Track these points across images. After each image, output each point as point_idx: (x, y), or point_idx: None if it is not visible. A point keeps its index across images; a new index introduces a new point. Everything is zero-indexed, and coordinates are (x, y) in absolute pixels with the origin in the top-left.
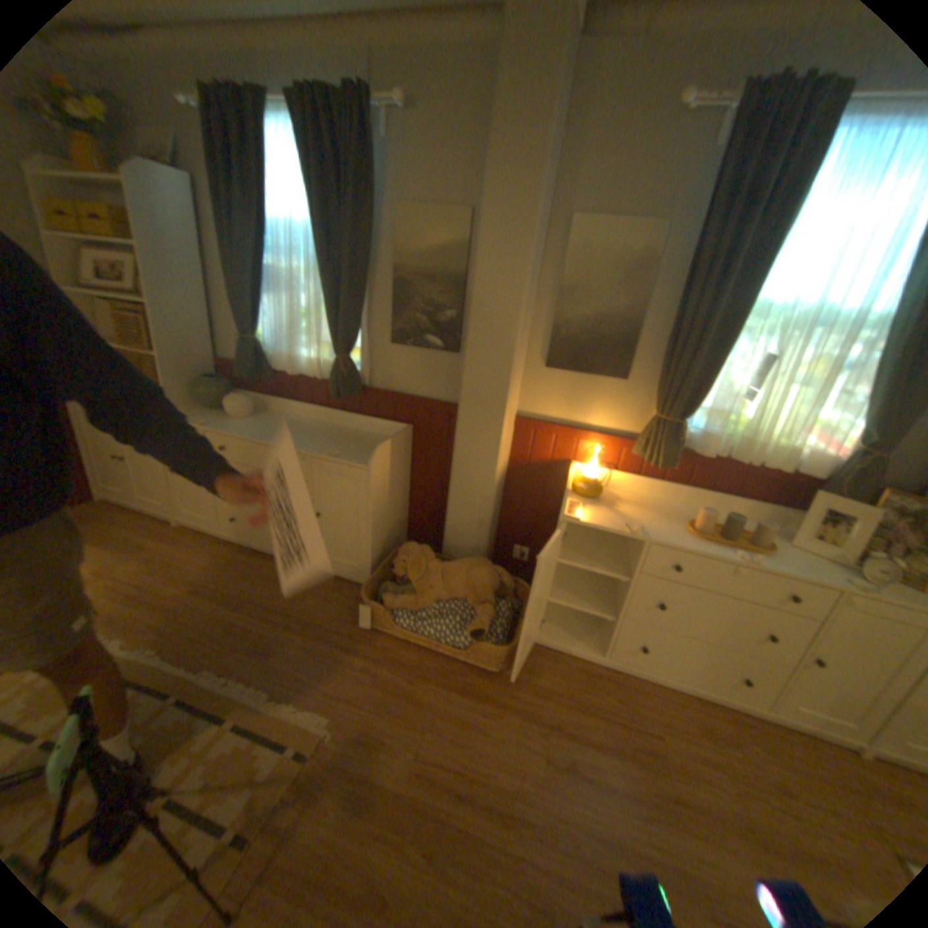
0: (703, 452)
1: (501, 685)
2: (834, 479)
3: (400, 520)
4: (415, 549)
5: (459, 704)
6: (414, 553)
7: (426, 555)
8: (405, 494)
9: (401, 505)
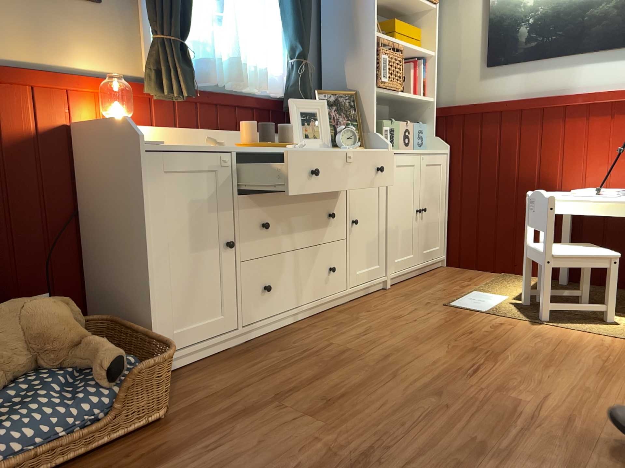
0: (207, 79)
1: (182, 421)
2: (287, 94)
3: None
4: None
5: None
6: None
7: None
8: None
9: None
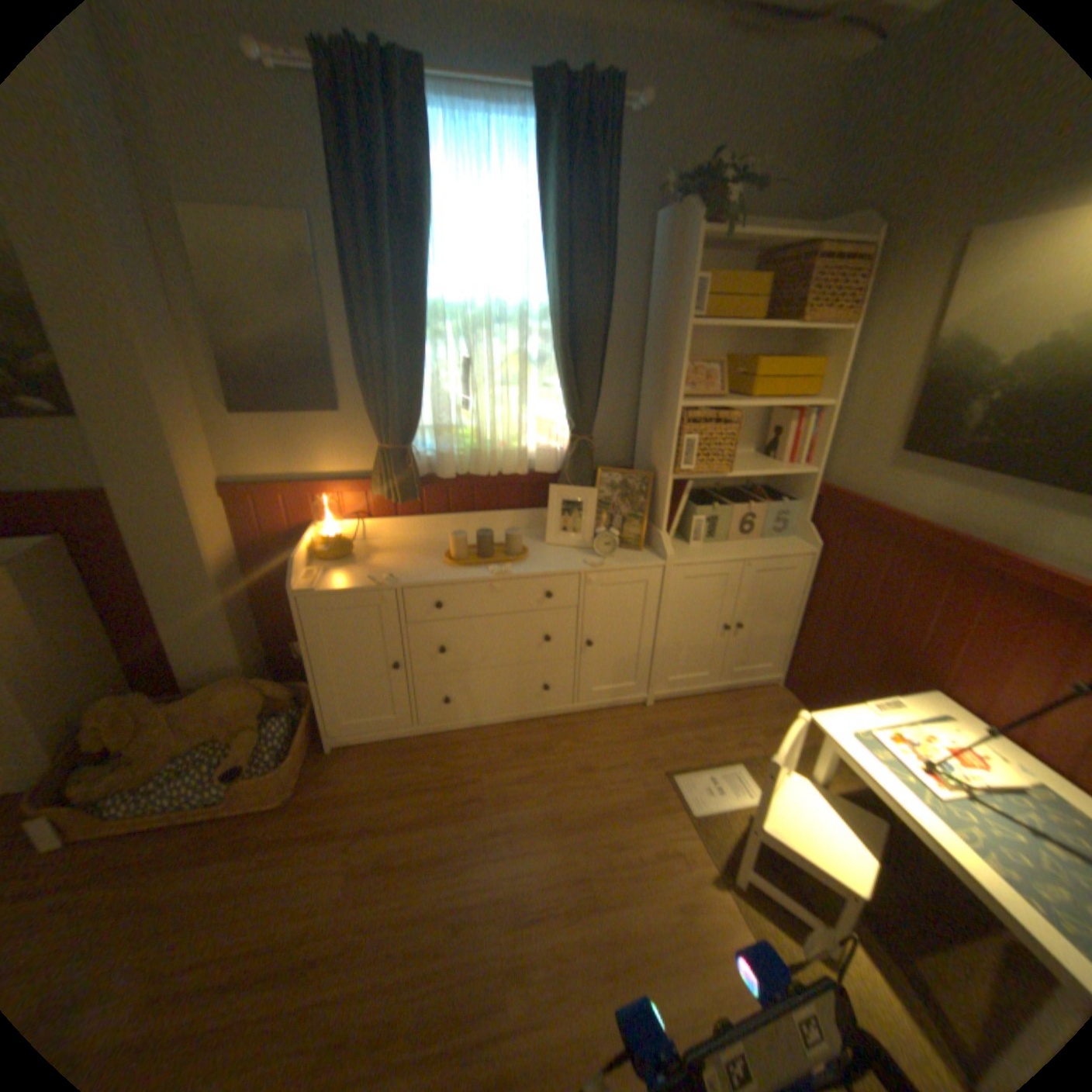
0: (441, 474)
1: (286, 818)
2: (561, 471)
3: (98, 671)
4: (109, 706)
5: (223, 872)
6: (109, 711)
7: (131, 706)
8: (91, 634)
9: (88, 651)
